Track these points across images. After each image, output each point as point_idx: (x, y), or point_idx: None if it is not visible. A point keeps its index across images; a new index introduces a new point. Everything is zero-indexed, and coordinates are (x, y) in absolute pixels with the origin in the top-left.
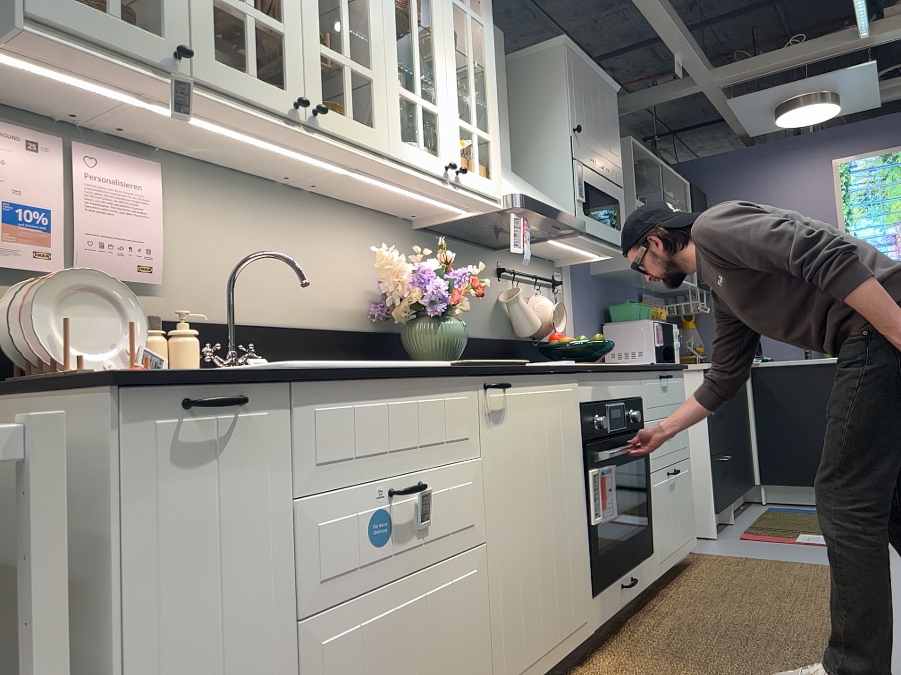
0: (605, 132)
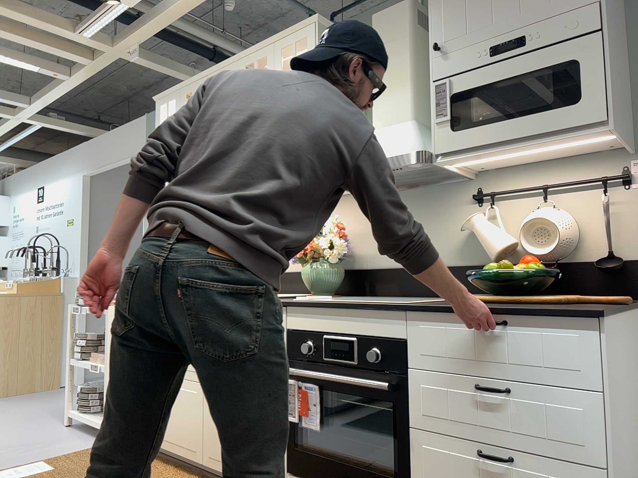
0: None
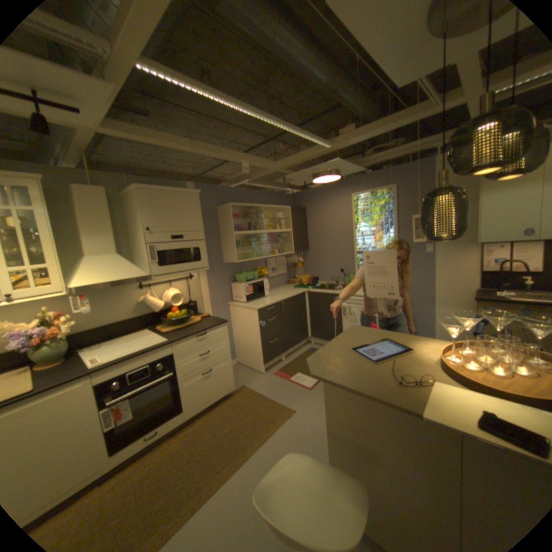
0: (182, 219)
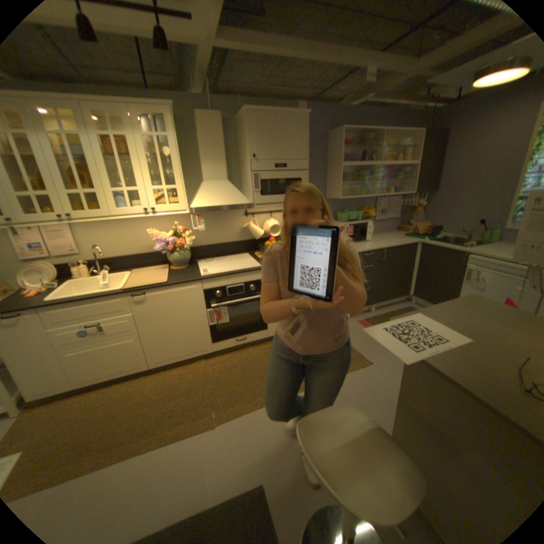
0: (288, 145)
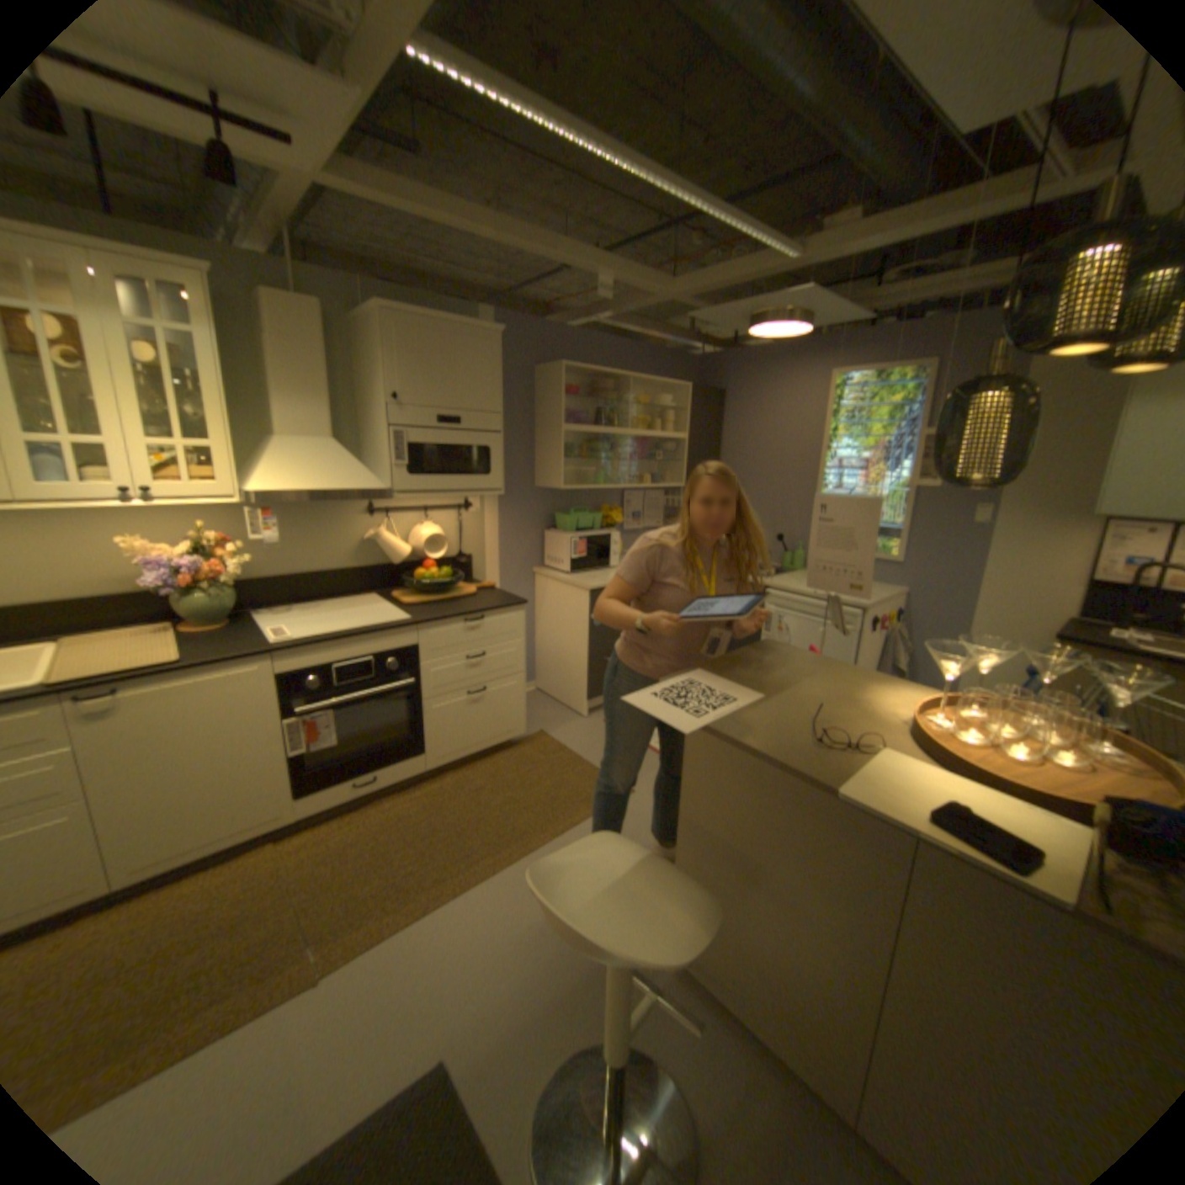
0: (463, 384)
